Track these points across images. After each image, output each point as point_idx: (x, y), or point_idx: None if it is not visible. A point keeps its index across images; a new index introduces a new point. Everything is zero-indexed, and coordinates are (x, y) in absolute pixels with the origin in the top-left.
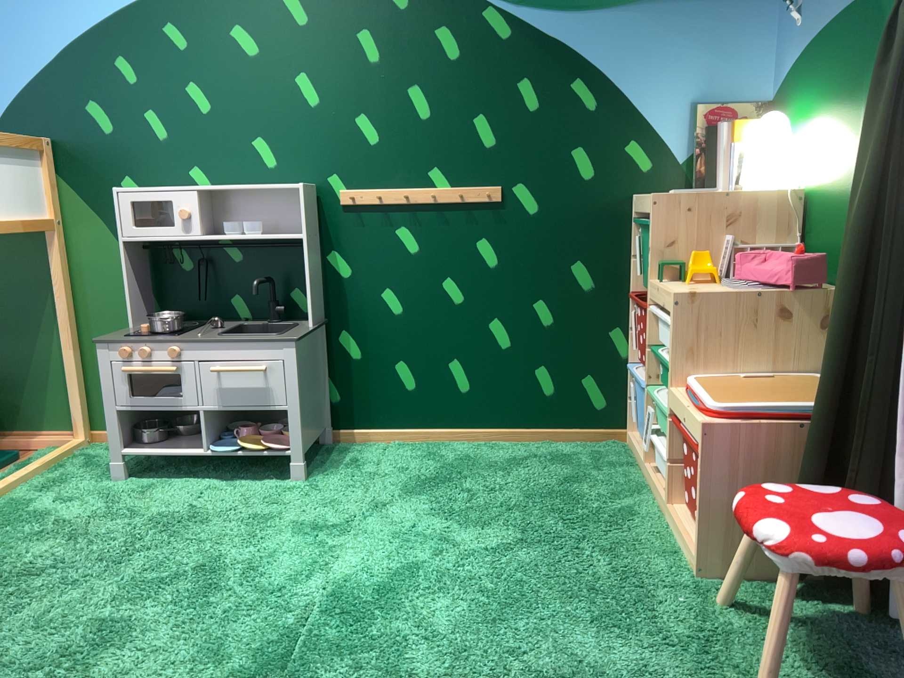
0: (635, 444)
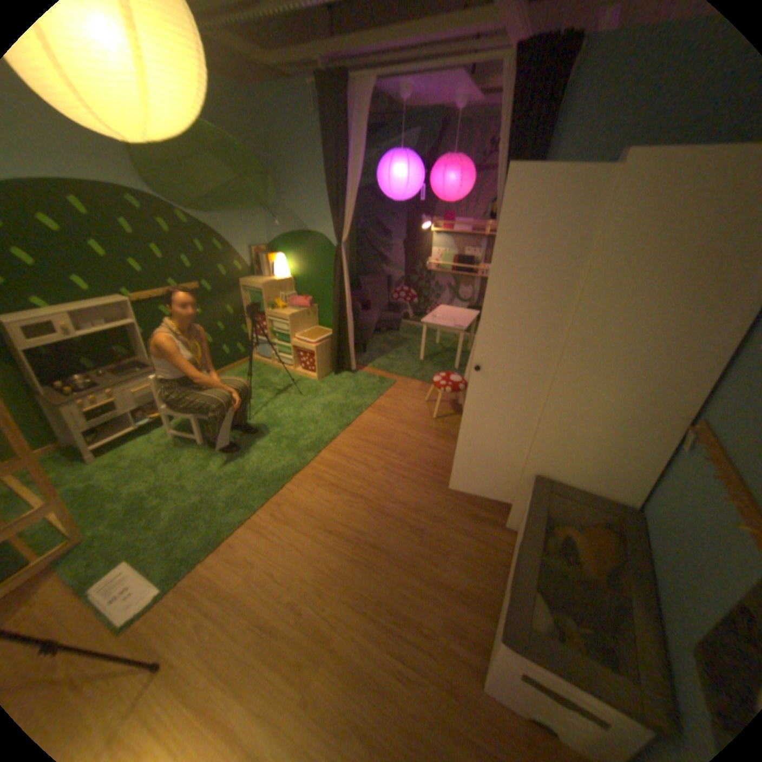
0: (260, 361)
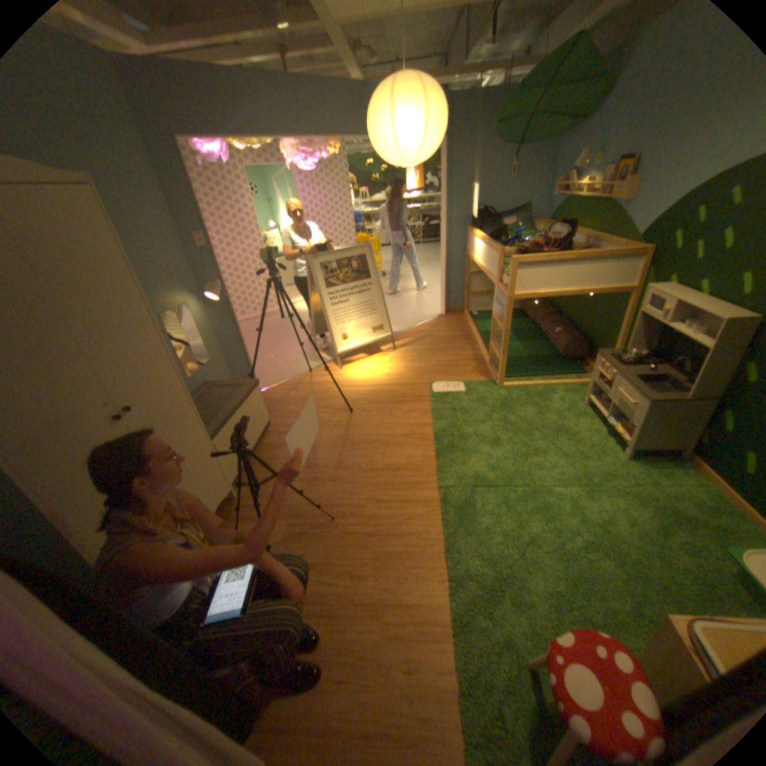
0: None
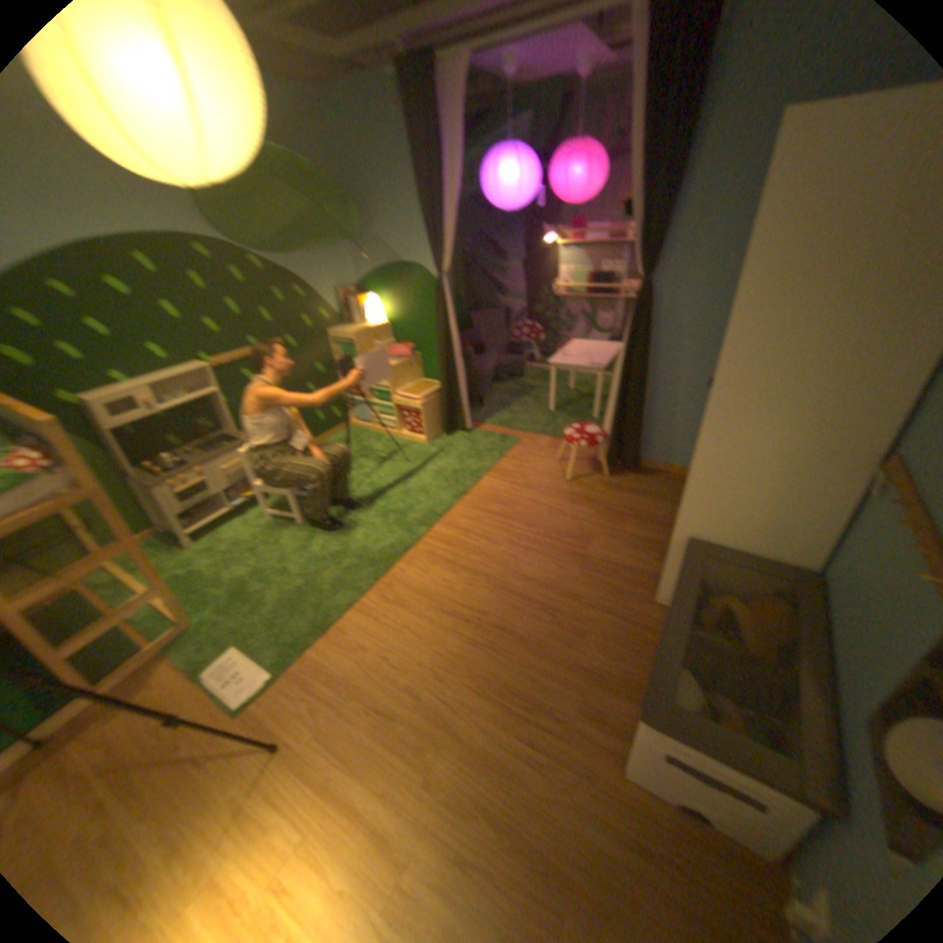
0: (358, 425)
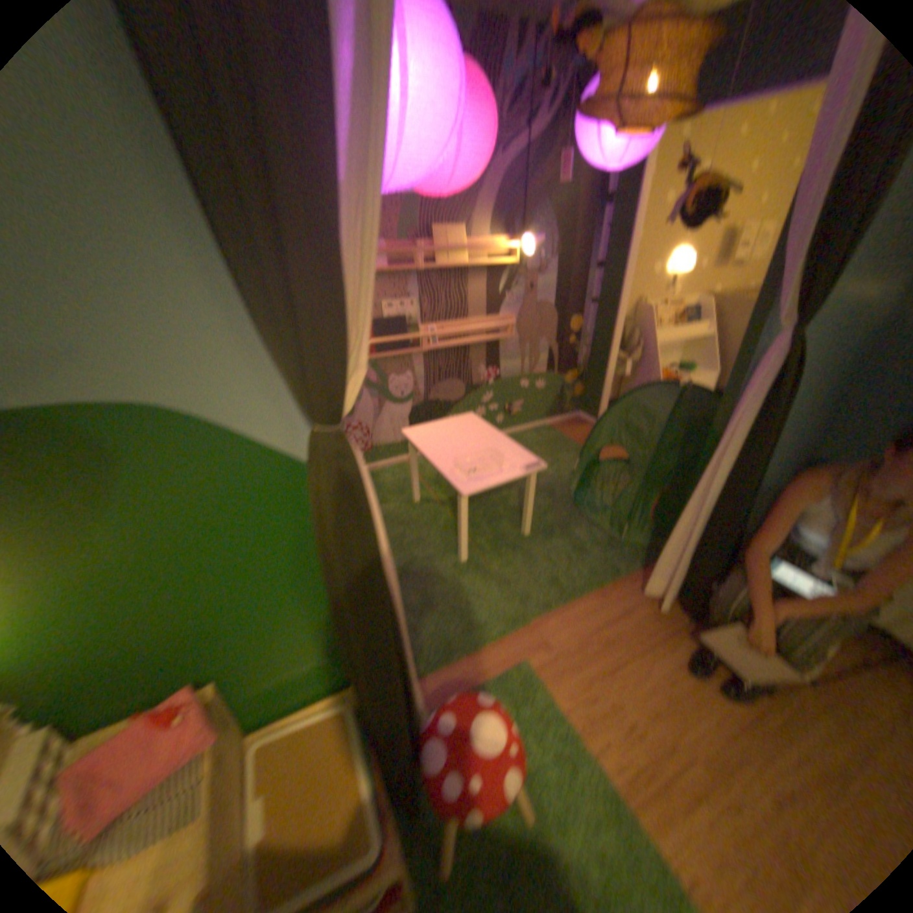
0: None
